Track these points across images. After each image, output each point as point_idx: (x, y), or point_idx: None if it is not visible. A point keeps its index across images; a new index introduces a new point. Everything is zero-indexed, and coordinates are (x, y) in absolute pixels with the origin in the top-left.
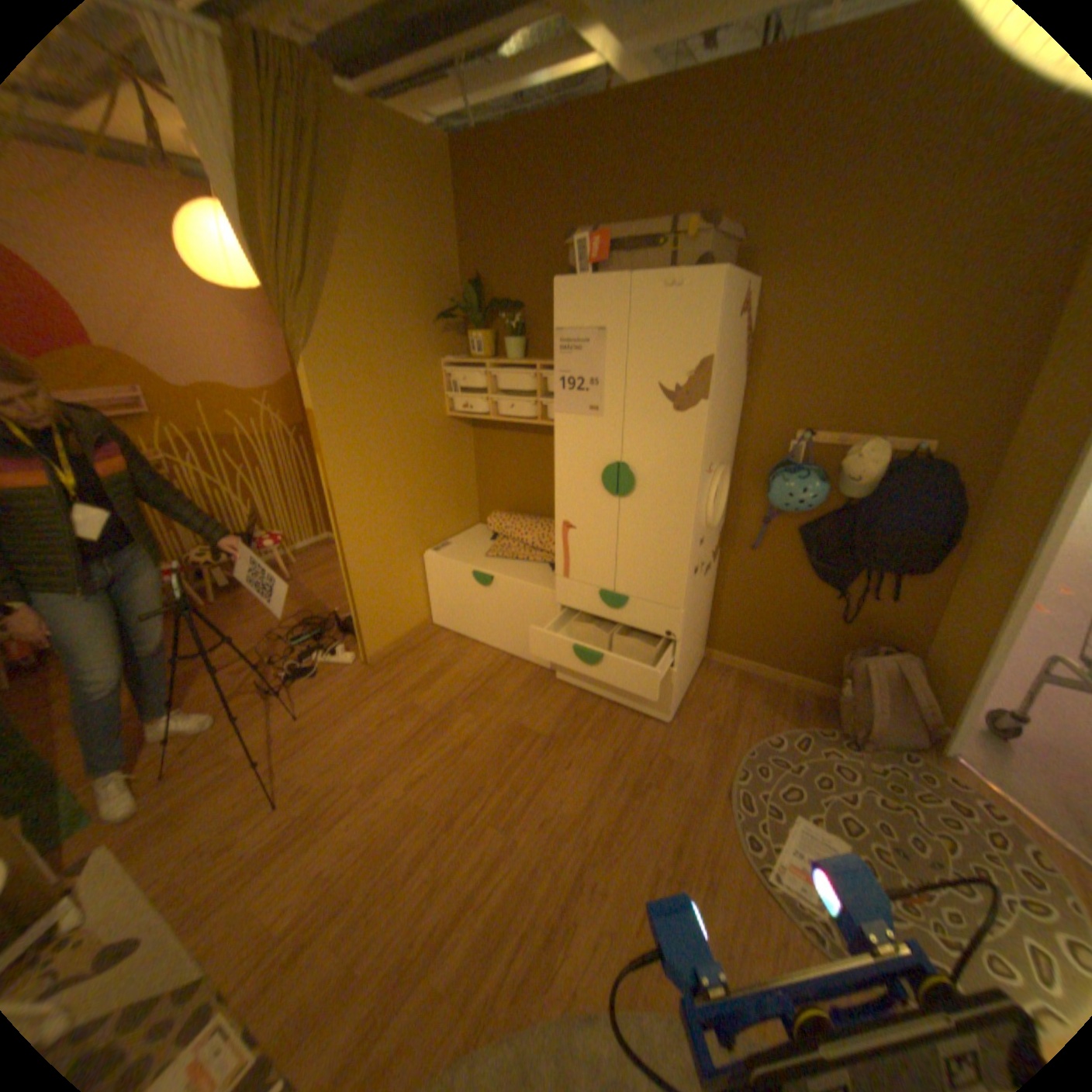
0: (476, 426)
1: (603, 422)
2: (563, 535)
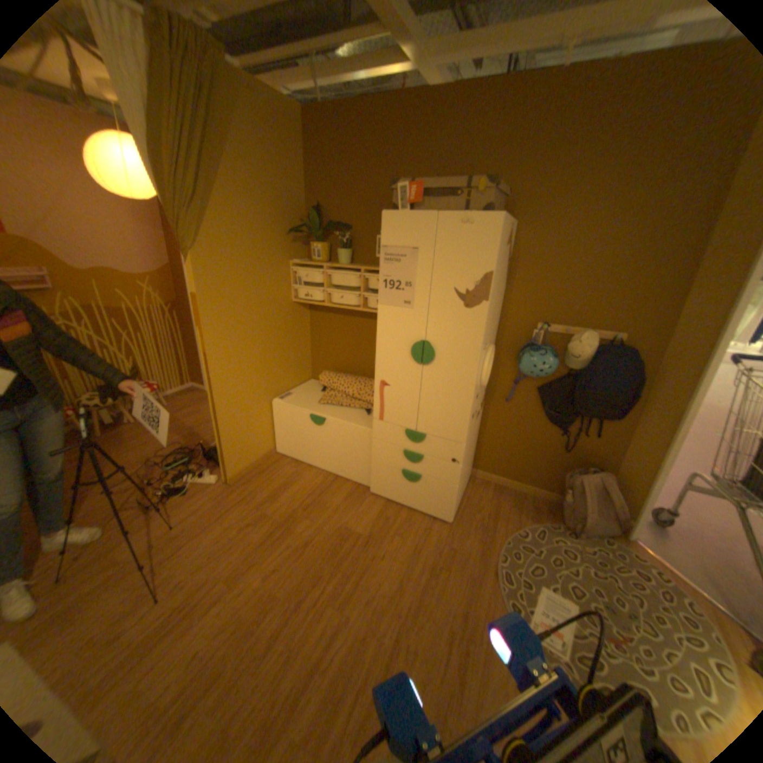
0: (312, 309)
1: (414, 312)
2: (381, 390)
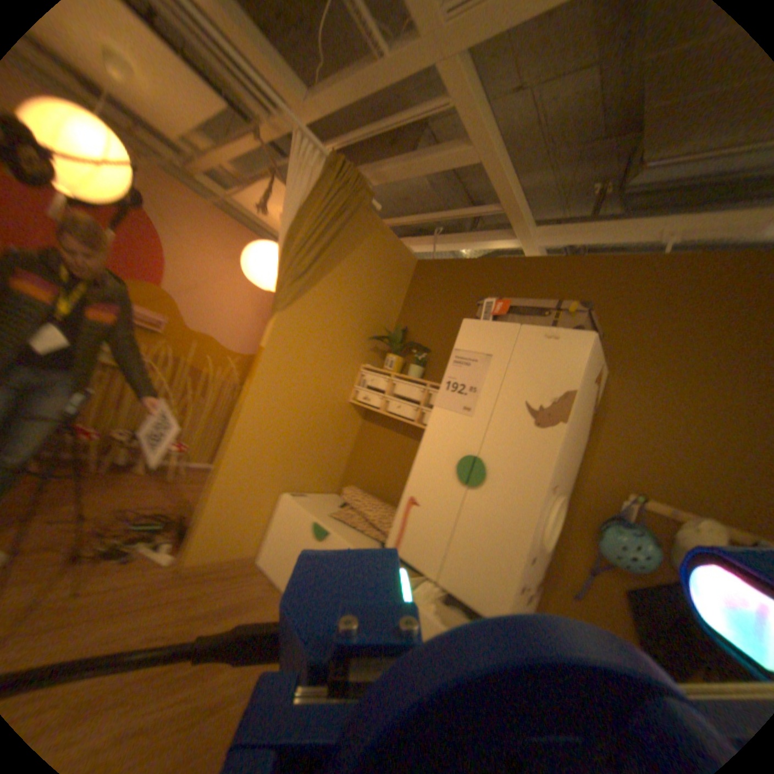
0: (366, 418)
1: (472, 420)
2: (407, 509)
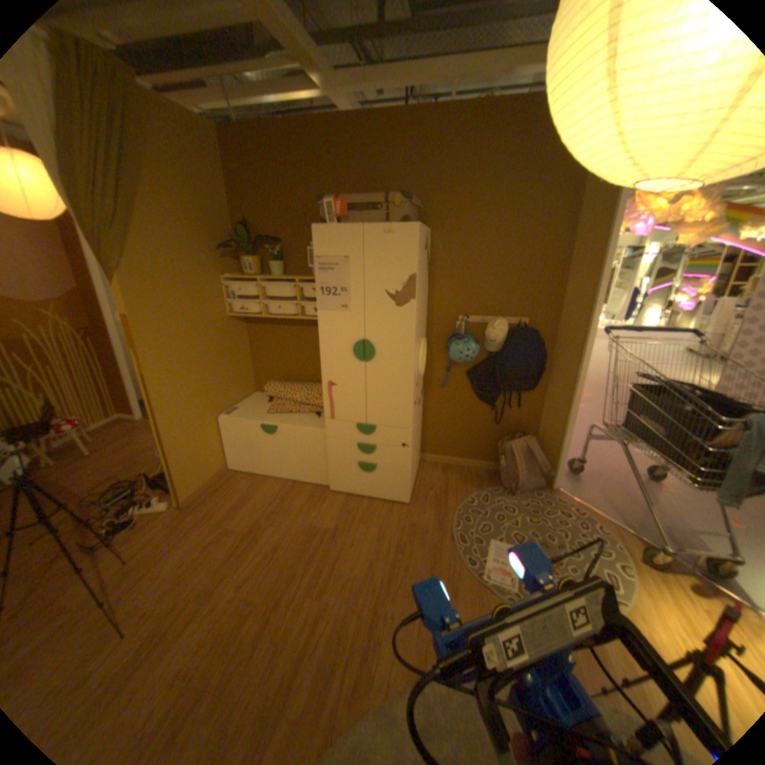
0: (249, 322)
1: (351, 315)
2: (329, 390)
